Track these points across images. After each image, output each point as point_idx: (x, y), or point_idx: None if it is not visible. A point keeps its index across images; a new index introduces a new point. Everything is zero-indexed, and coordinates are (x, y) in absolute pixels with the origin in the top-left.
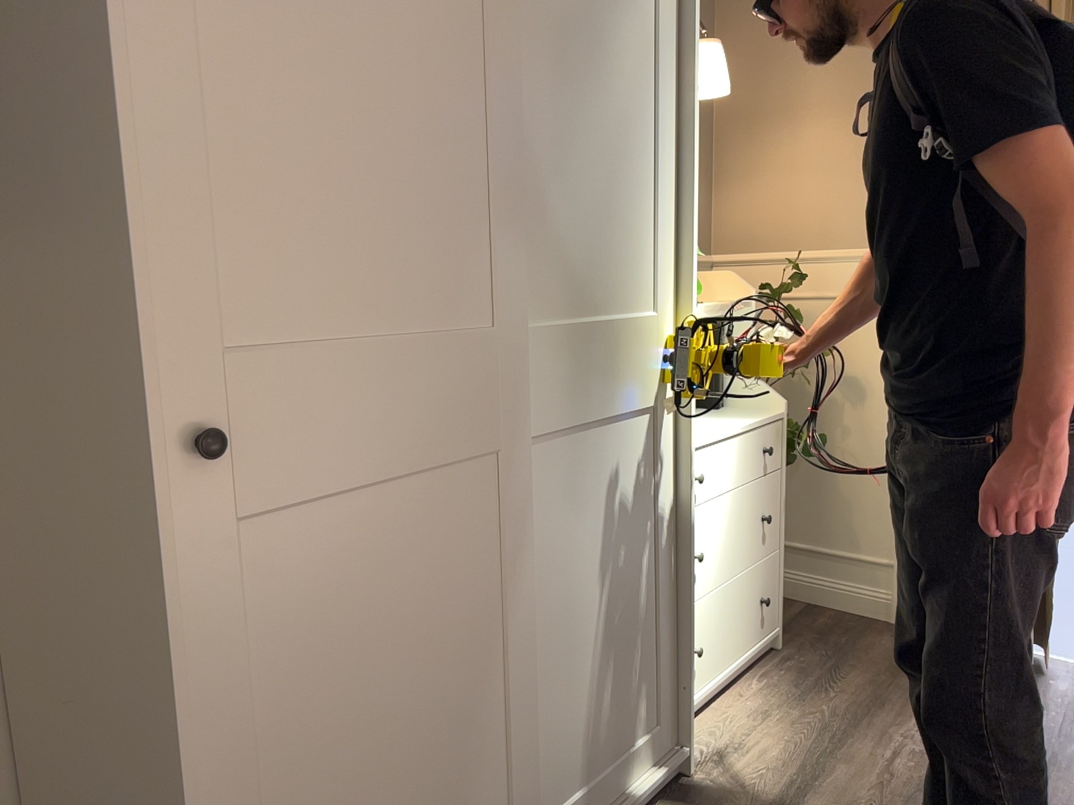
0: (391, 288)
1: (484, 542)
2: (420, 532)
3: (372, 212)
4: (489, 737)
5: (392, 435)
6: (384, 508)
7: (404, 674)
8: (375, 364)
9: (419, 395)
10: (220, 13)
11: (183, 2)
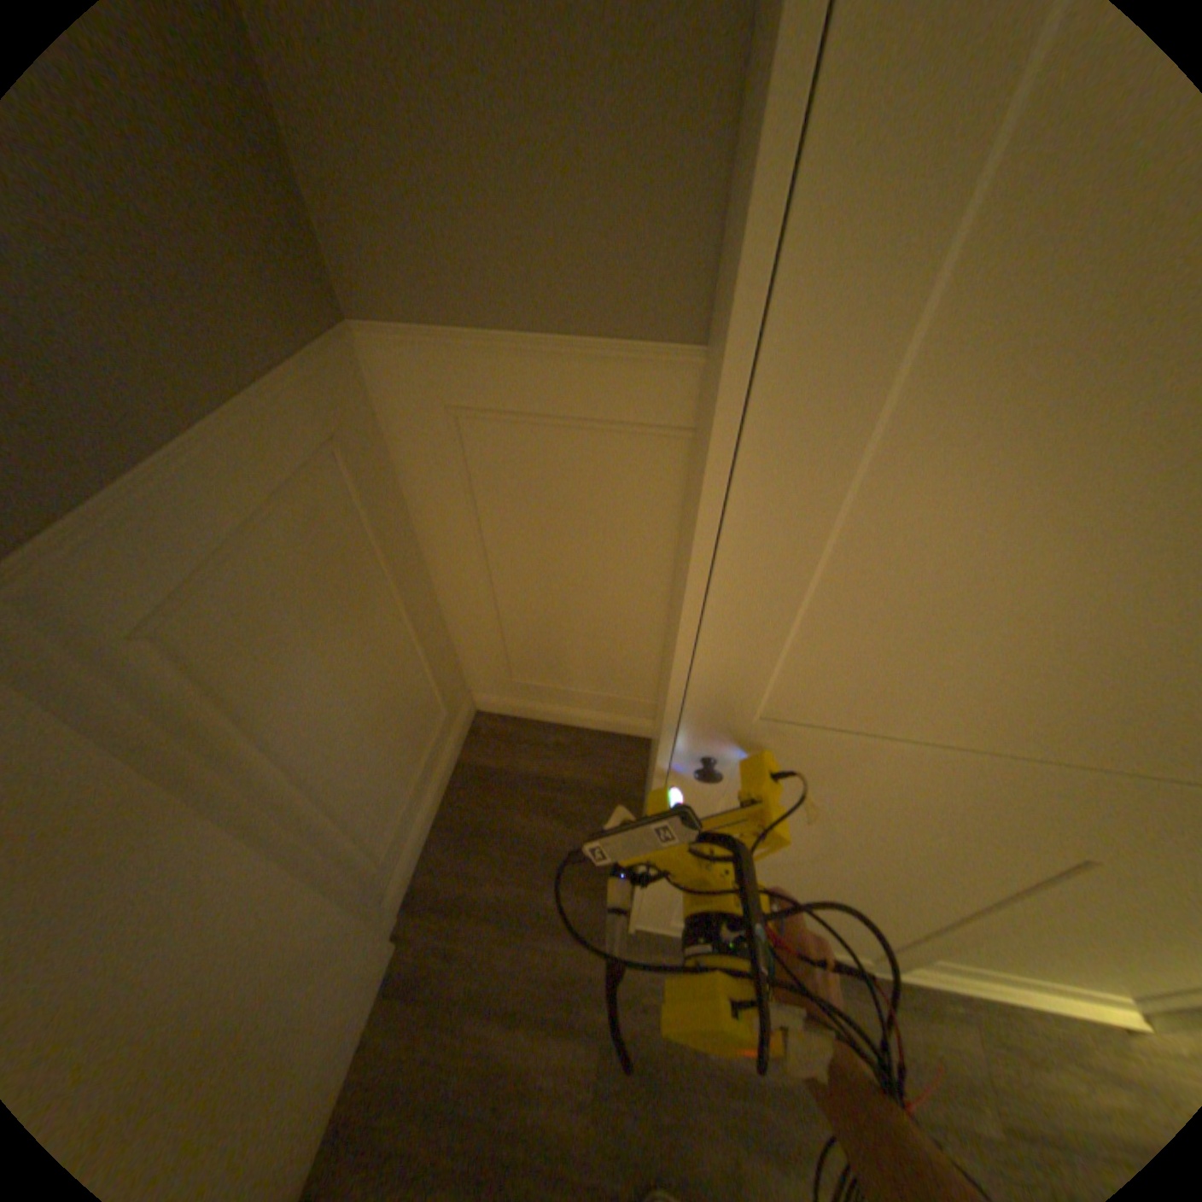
0: (1051, 722)
1: (1002, 883)
2: (919, 854)
3: (1097, 651)
4: (901, 933)
5: (935, 811)
6: (886, 833)
7: (840, 888)
8: (955, 770)
9: (1005, 802)
10: (955, 370)
11: (869, 367)
